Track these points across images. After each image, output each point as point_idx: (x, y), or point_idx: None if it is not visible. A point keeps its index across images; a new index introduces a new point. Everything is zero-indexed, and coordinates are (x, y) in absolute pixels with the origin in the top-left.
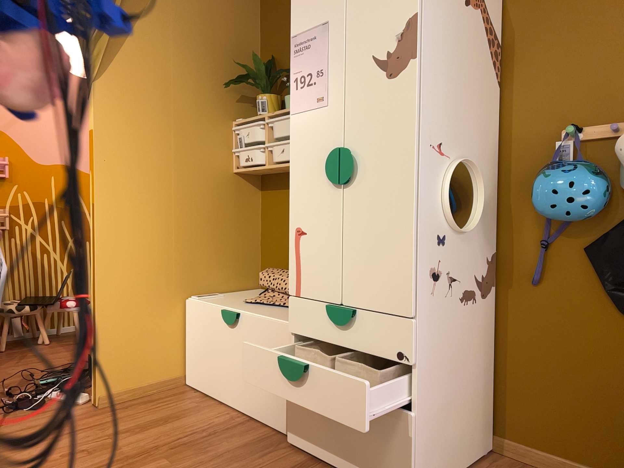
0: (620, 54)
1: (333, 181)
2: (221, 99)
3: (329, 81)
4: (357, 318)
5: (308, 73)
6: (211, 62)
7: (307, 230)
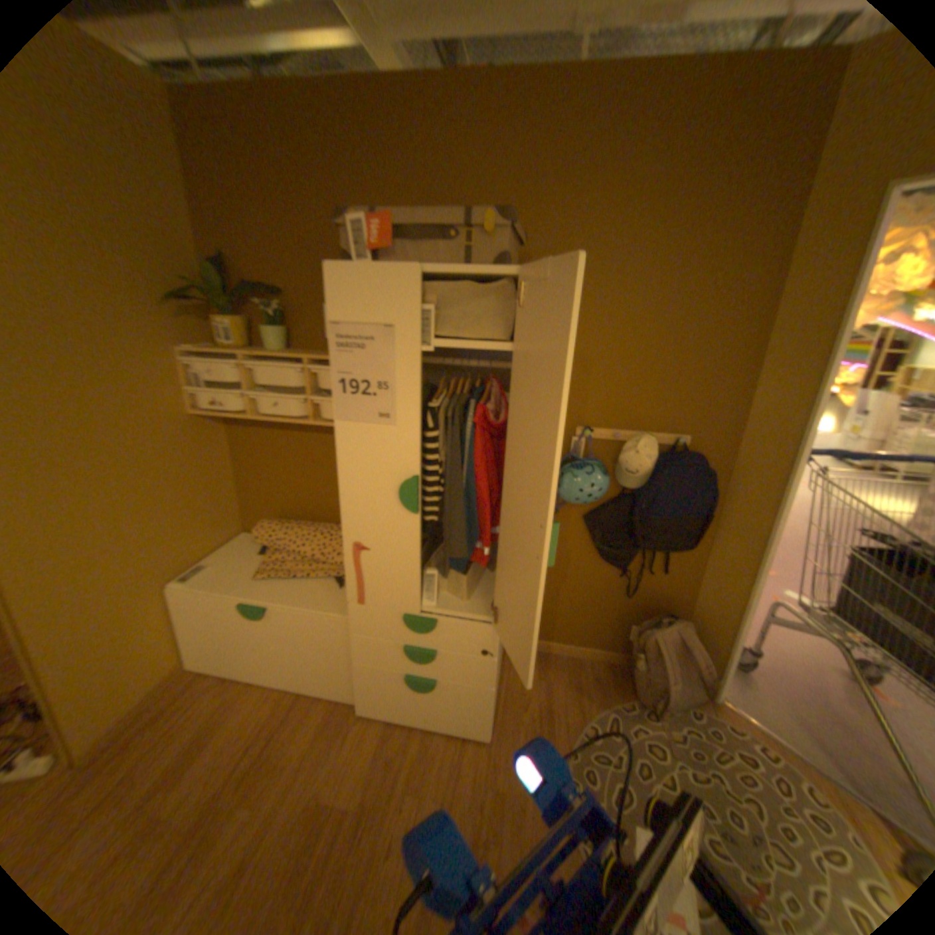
0: (627, 375)
1: (406, 507)
2: (150, 318)
3: (397, 399)
4: (439, 626)
5: (362, 381)
6: (122, 261)
7: (371, 548)
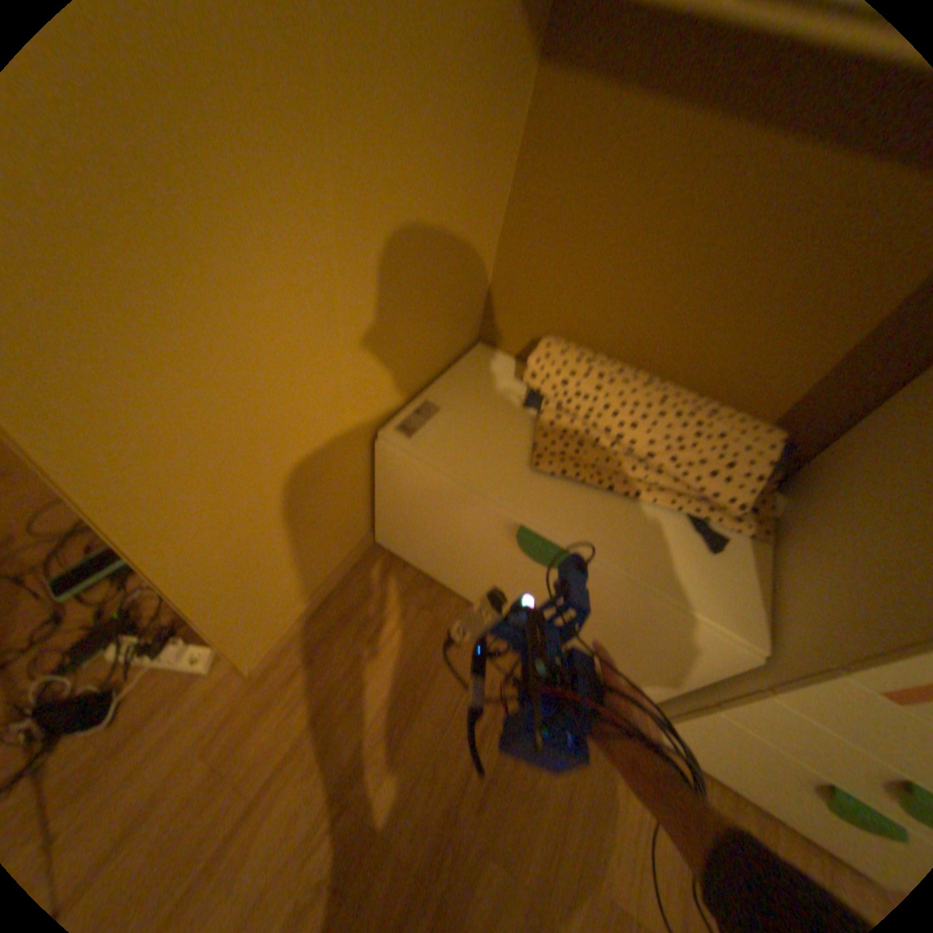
0: None
1: None
2: None
3: None
4: None
5: None
6: None
7: None
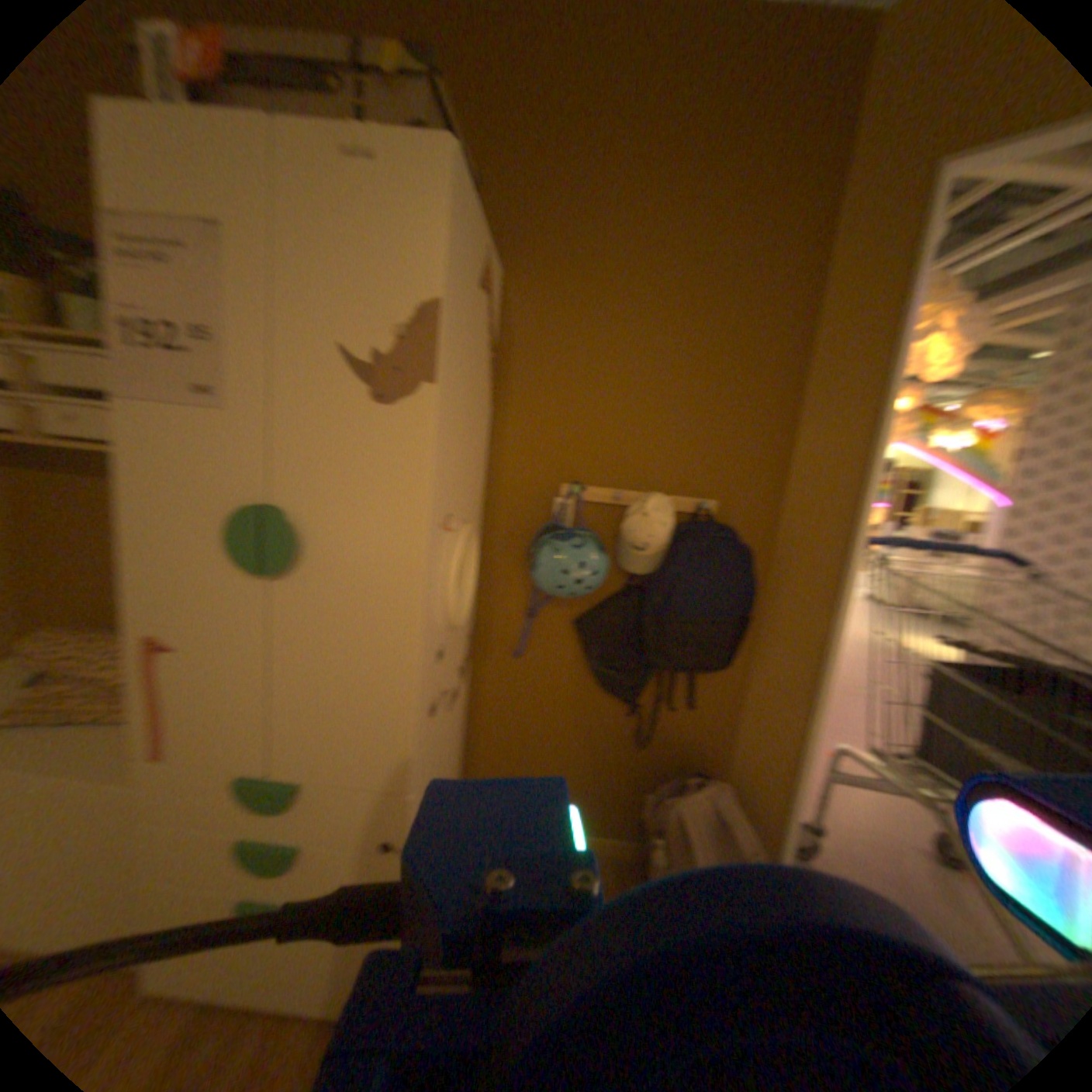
0: (629, 411)
1: (237, 565)
2: None
3: (220, 357)
4: (296, 801)
5: (155, 319)
6: None
7: (169, 648)
